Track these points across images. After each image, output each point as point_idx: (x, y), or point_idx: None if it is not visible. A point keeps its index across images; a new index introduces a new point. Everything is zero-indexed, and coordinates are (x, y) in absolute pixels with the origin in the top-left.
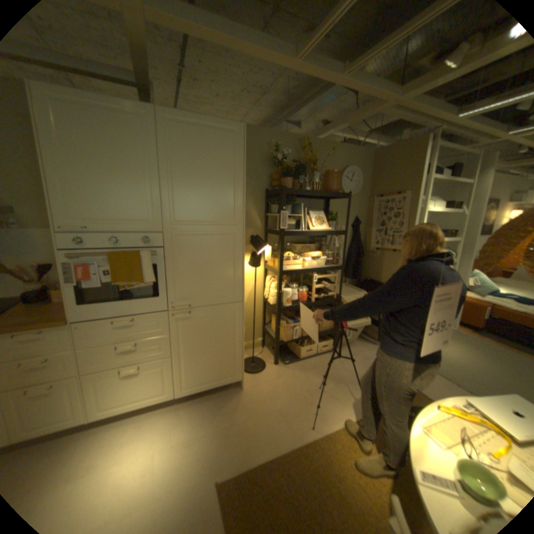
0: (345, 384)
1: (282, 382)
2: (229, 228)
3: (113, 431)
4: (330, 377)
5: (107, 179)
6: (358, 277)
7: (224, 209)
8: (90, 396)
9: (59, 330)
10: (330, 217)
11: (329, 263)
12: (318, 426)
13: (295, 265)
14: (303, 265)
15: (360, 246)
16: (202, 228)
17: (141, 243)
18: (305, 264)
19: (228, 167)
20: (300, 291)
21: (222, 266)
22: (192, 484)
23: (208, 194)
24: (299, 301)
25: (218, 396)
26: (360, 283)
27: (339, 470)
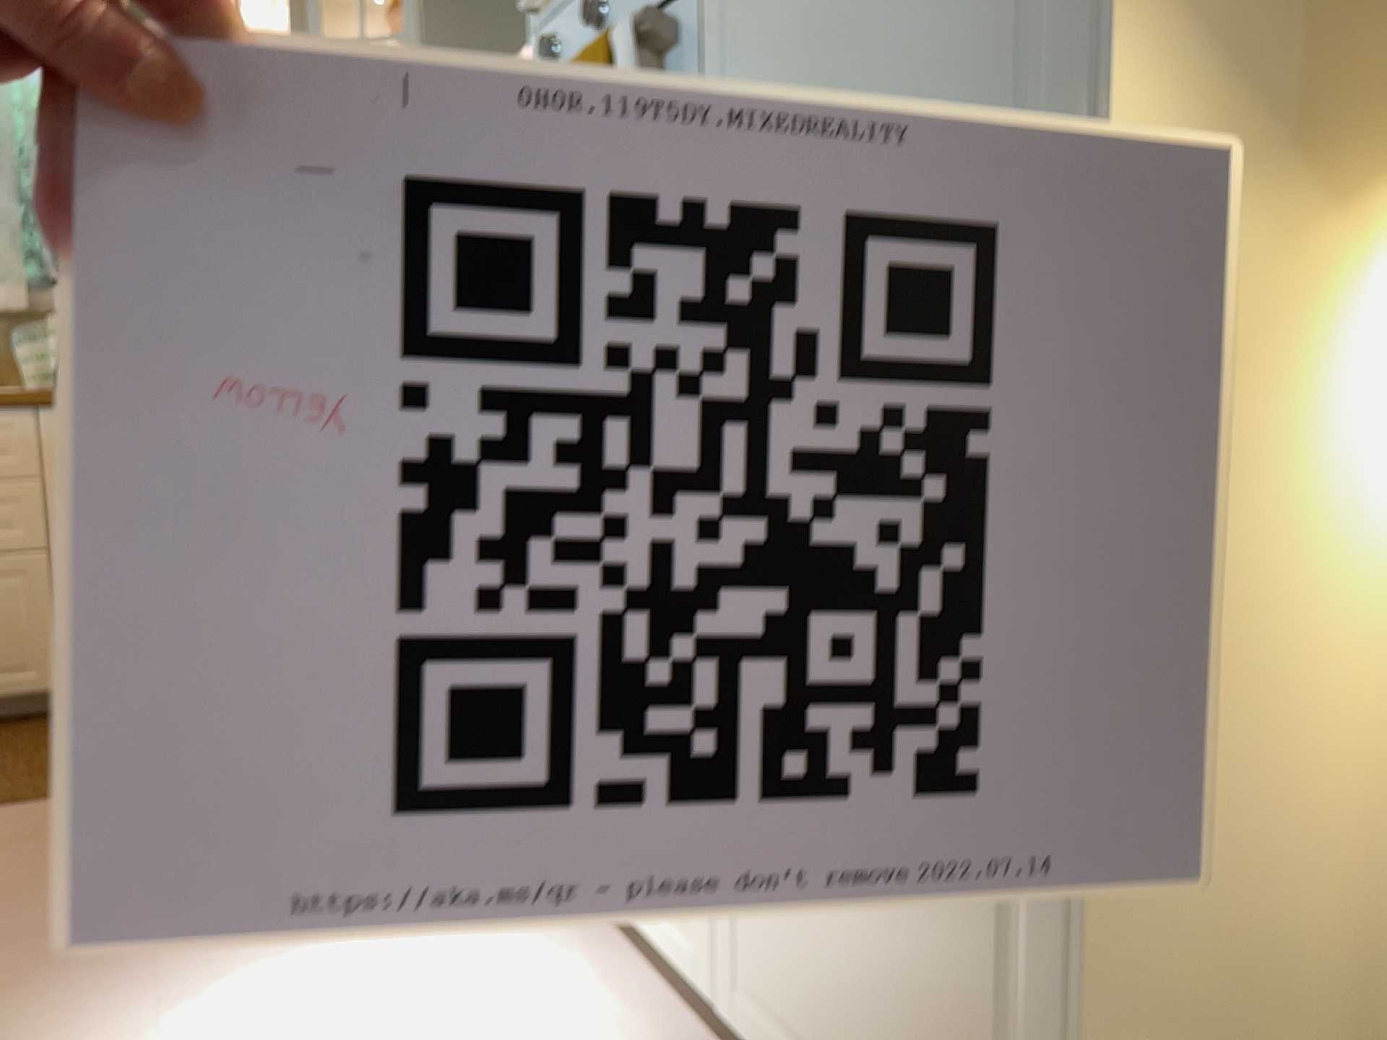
0: None
1: None
2: None
3: (577, 947)
4: None
5: None
6: None
7: None
8: None
9: None
10: None
11: None
12: None
13: None
14: None
15: None
16: None
17: None
18: None
19: None
20: None
21: (960, 1)
22: None
23: None
24: None
25: None
26: None
27: None
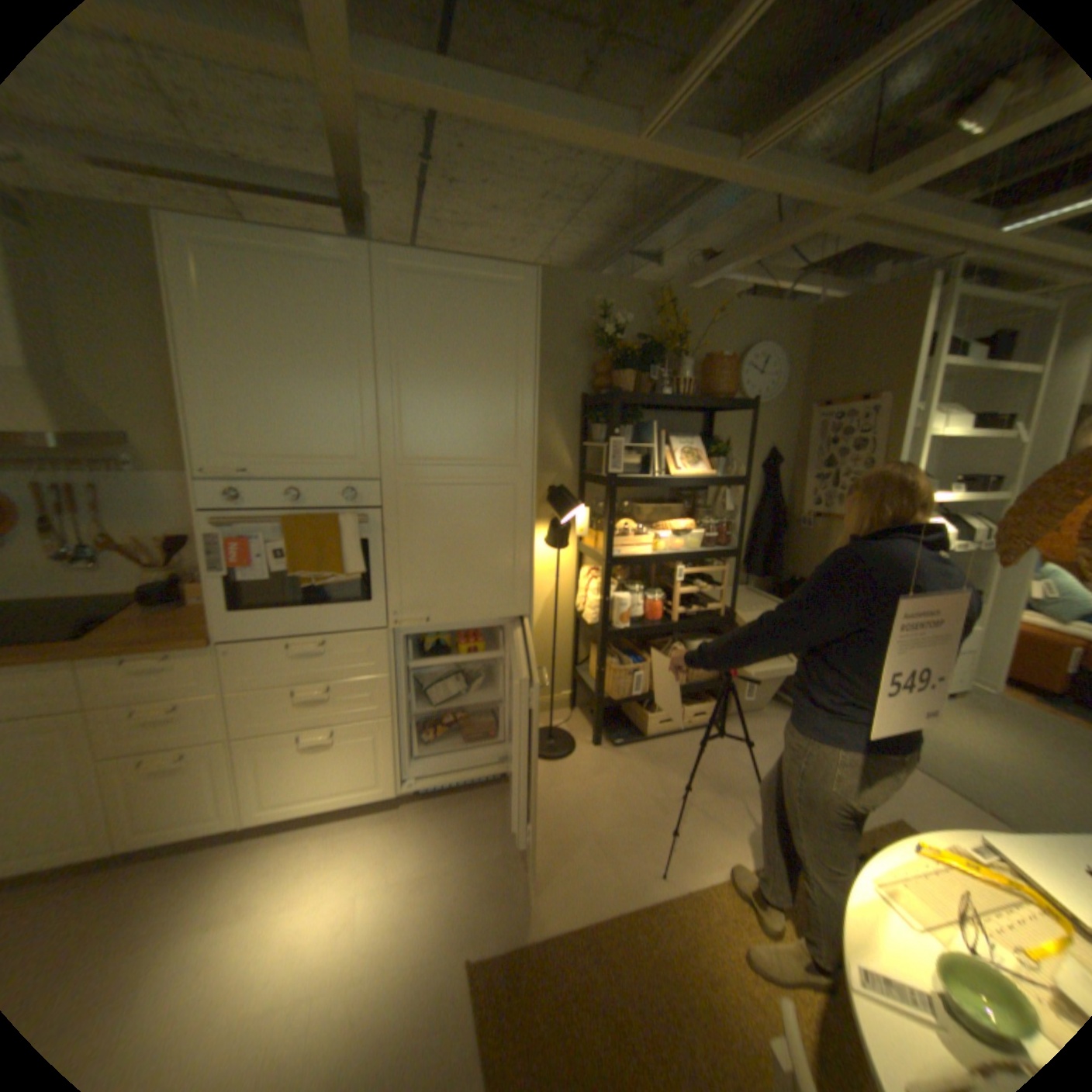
0: (738, 793)
1: (606, 780)
2: (504, 473)
3: (284, 849)
4: (706, 778)
5: (282, 383)
6: (775, 573)
7: (496, 434)
8: (246, 780)
9: (196, 656)
10: (714, 449)
11: (710, 543)
12: (675, 874)
13: (638, 545)
14: (654, 546)
15: (781, 508)
16: (452, 473)
17: (341, 499)
18: (659, 545)
19: (505, 354)
20: (648, 599)
21: (490, 546)
22: (423, 959)
23: (465, 407)
24: (646, 620)
25: (480, 800)
26: (780, 586)
27: (712, 965)
